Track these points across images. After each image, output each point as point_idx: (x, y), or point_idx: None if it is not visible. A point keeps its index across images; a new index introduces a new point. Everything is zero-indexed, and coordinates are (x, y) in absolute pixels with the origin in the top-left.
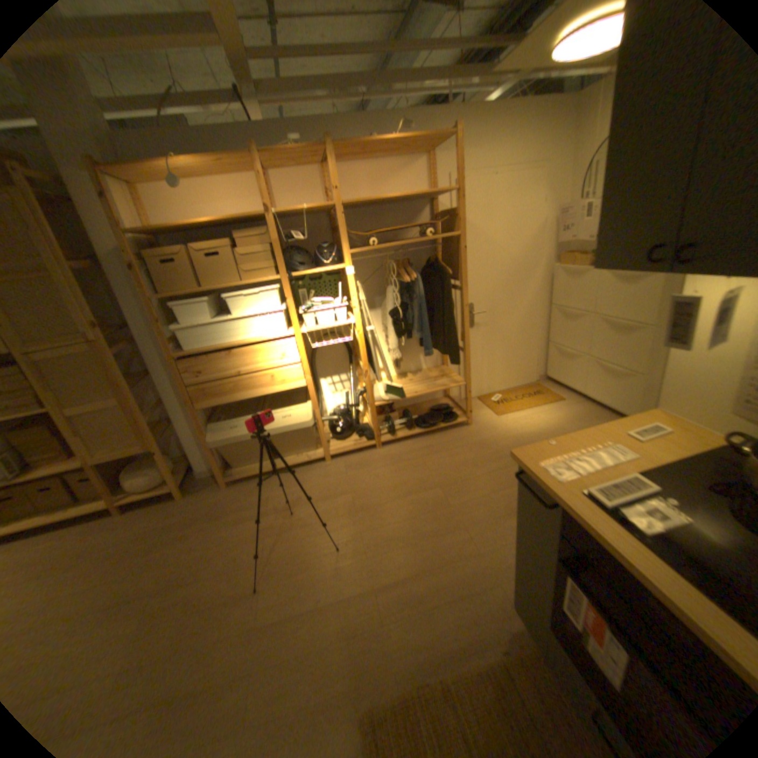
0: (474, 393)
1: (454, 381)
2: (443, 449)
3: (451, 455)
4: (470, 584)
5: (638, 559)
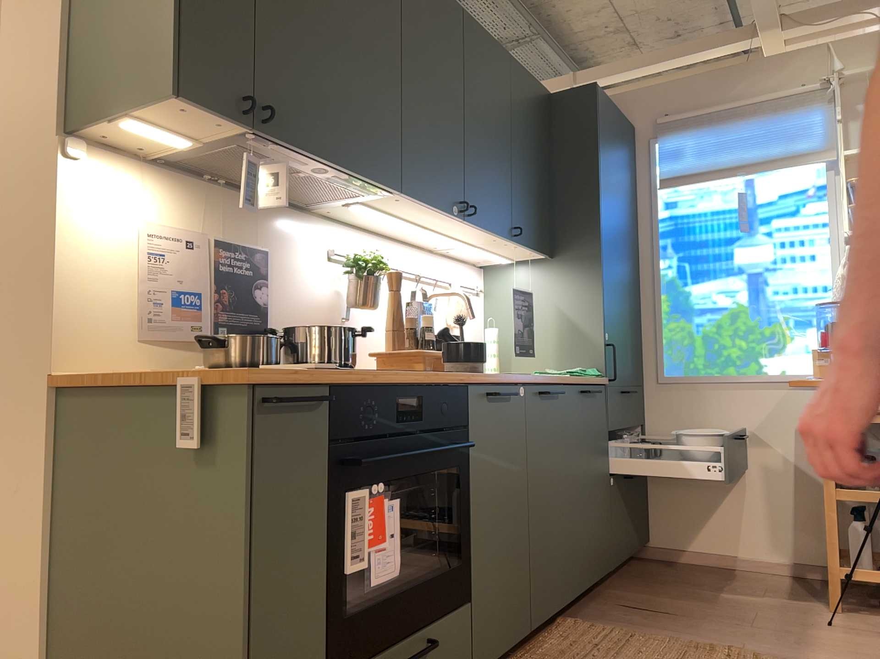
0: None
1: None
2: None
3: None
4: None
5: (382, 377)
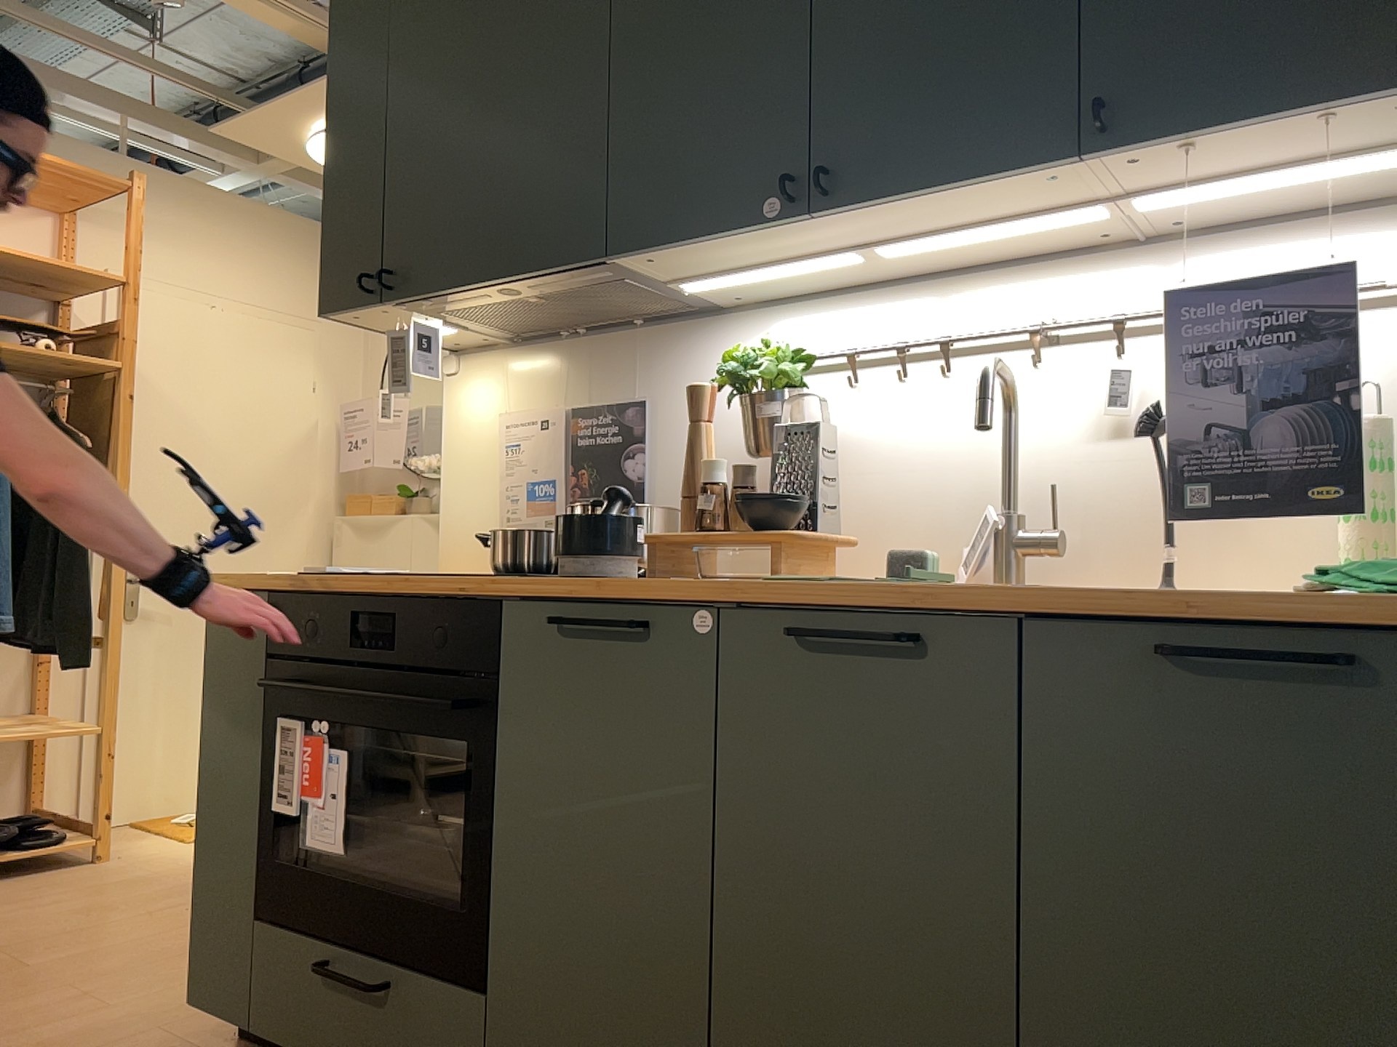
0: (124, 810)
1: (68, 726)
2: (8, 899)
3: (37, 904)
4: (70, 1045)
5: (348, 582)
